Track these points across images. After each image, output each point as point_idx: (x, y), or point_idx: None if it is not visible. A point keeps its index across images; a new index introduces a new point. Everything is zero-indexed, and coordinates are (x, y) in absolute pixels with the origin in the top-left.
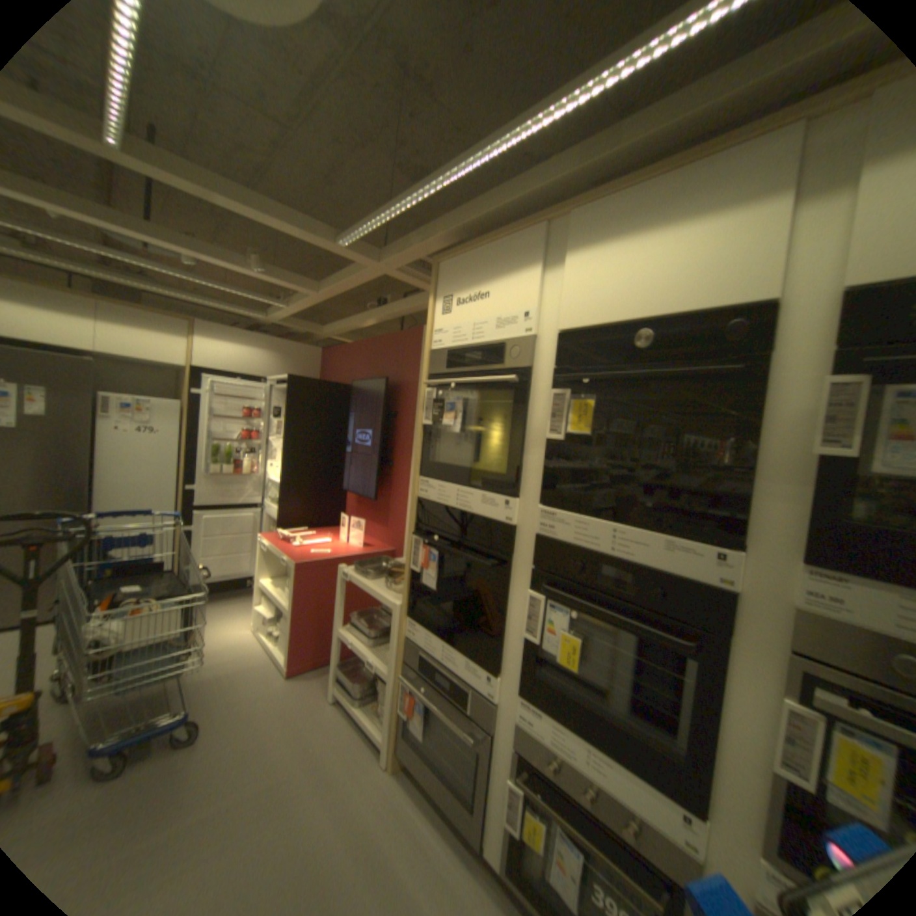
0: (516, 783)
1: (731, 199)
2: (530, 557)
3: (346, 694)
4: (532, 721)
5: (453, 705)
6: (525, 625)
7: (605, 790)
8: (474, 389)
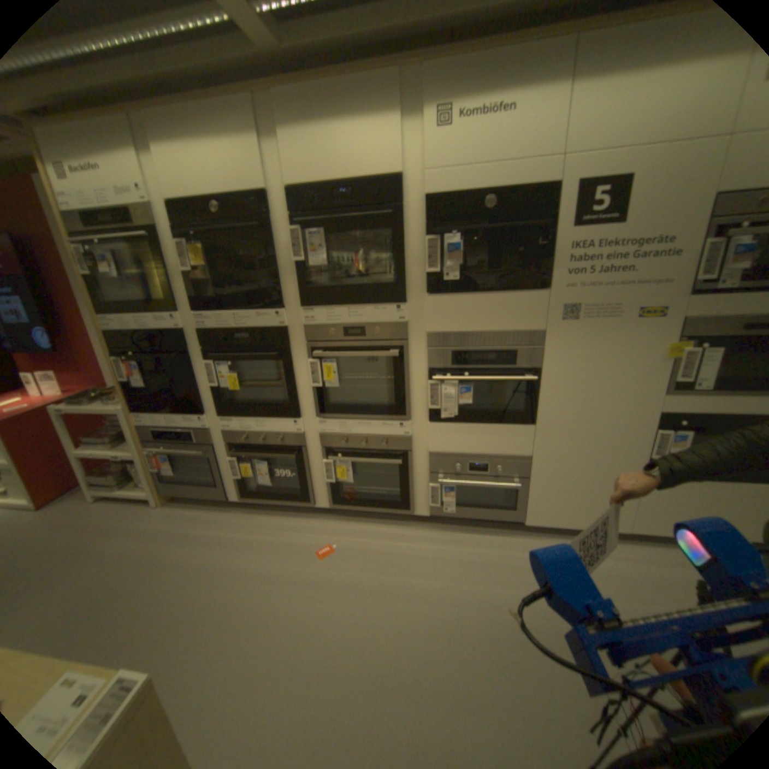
0: (230, 456)
1: (232, 129)
2: (197, 343)
3: (103, 491)
4: (228, 423)
5: (184, 444)
6: (207, 380)
7: (266, 431)
8: (118, 241)
